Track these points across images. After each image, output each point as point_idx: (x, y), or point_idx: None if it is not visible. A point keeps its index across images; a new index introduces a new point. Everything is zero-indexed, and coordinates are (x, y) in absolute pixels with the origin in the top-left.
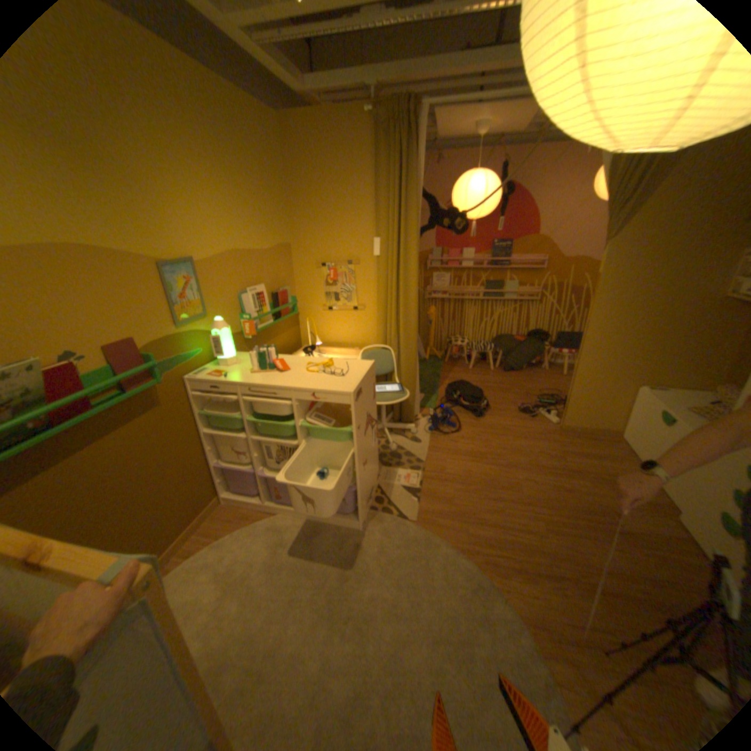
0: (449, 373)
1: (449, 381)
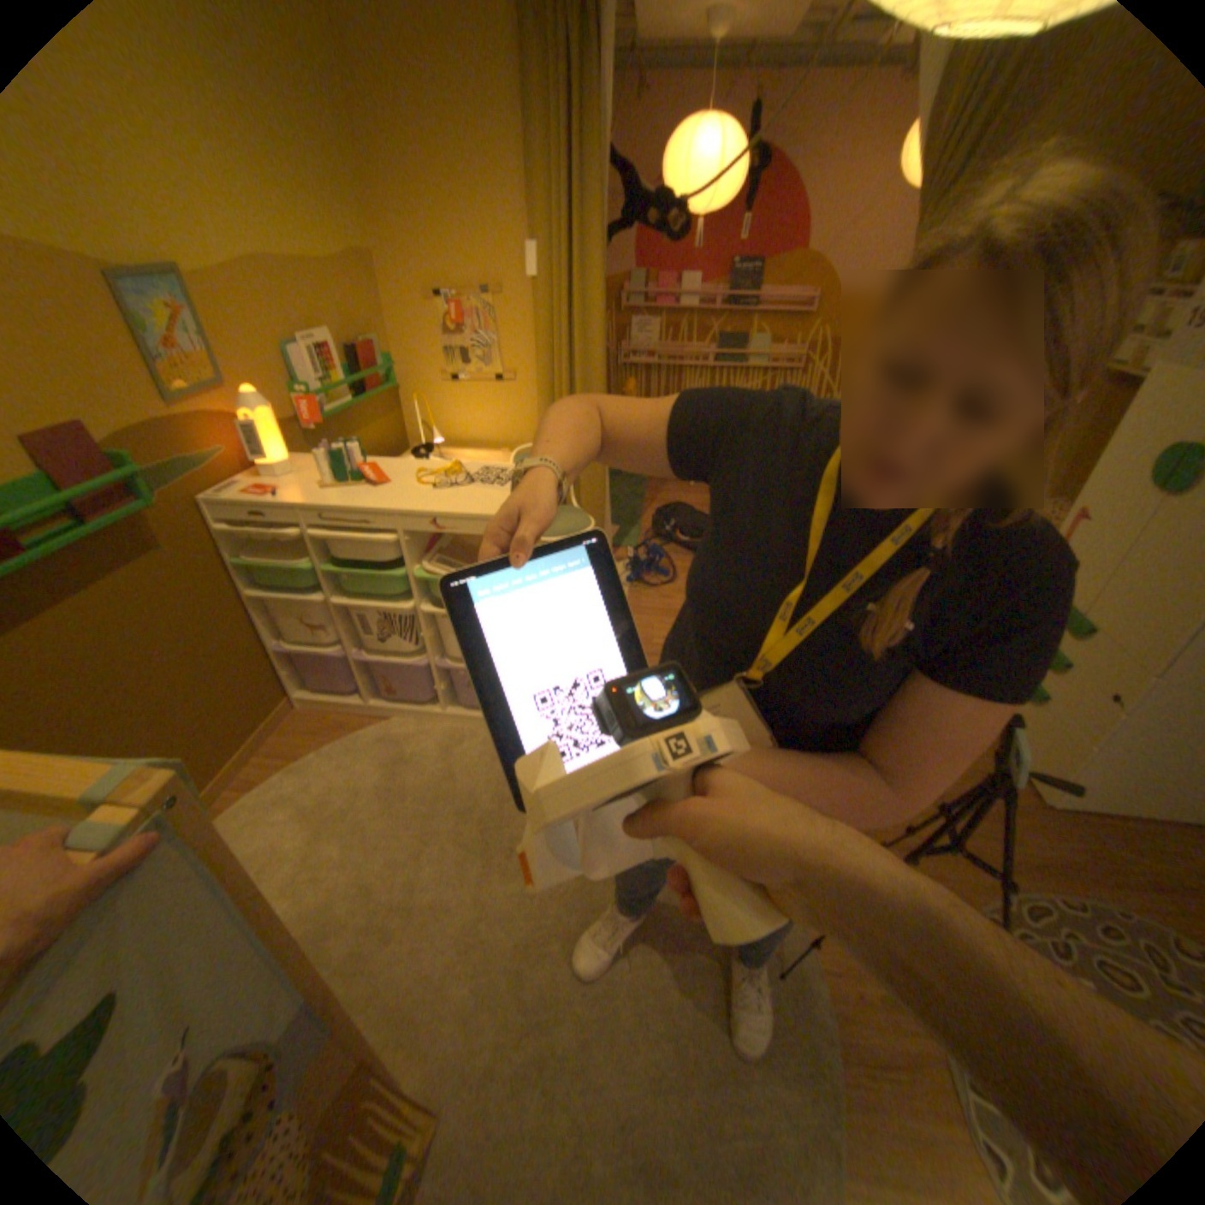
0: (658, 492)
1: (658, 506)
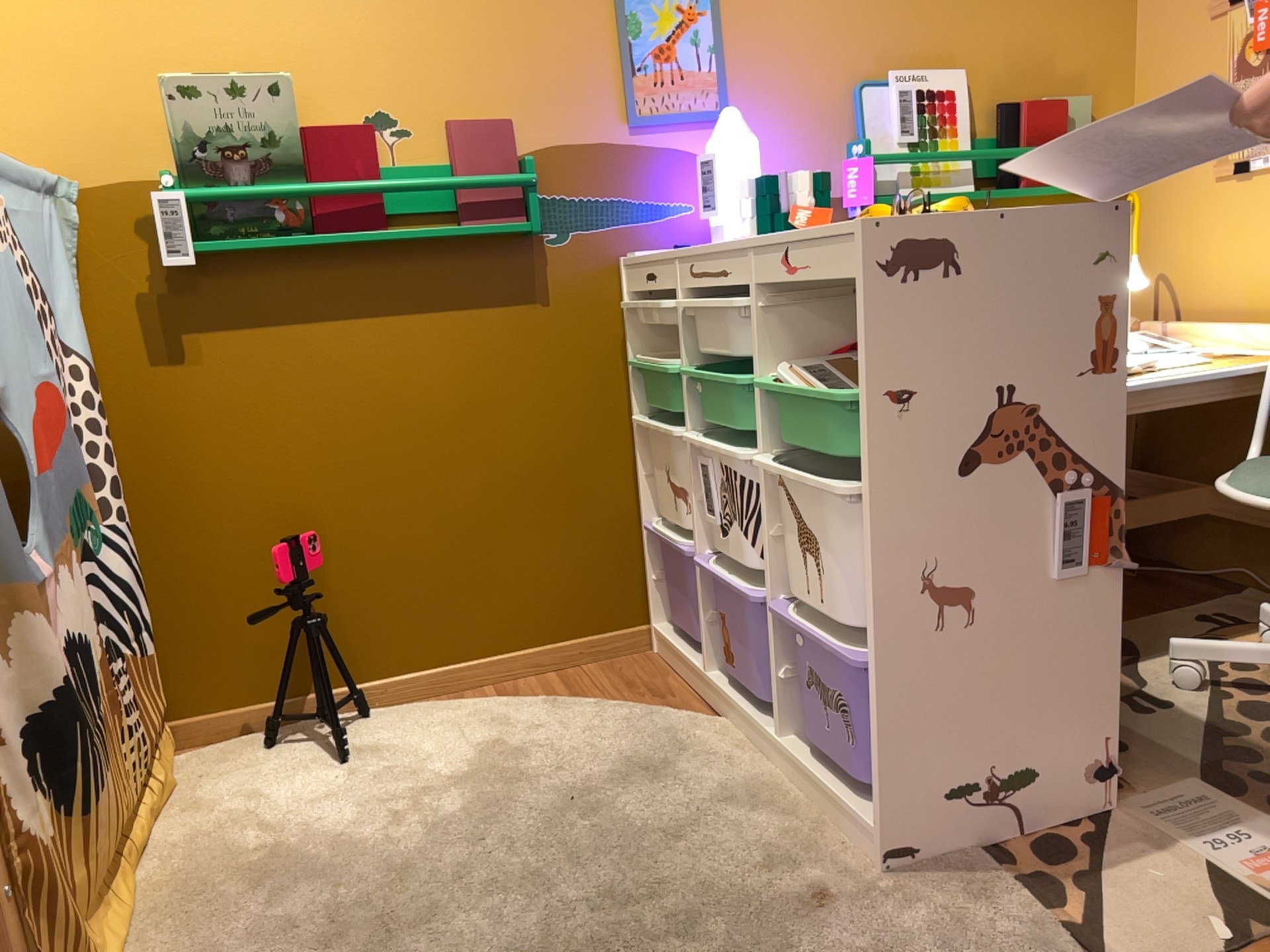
0: None
1: None
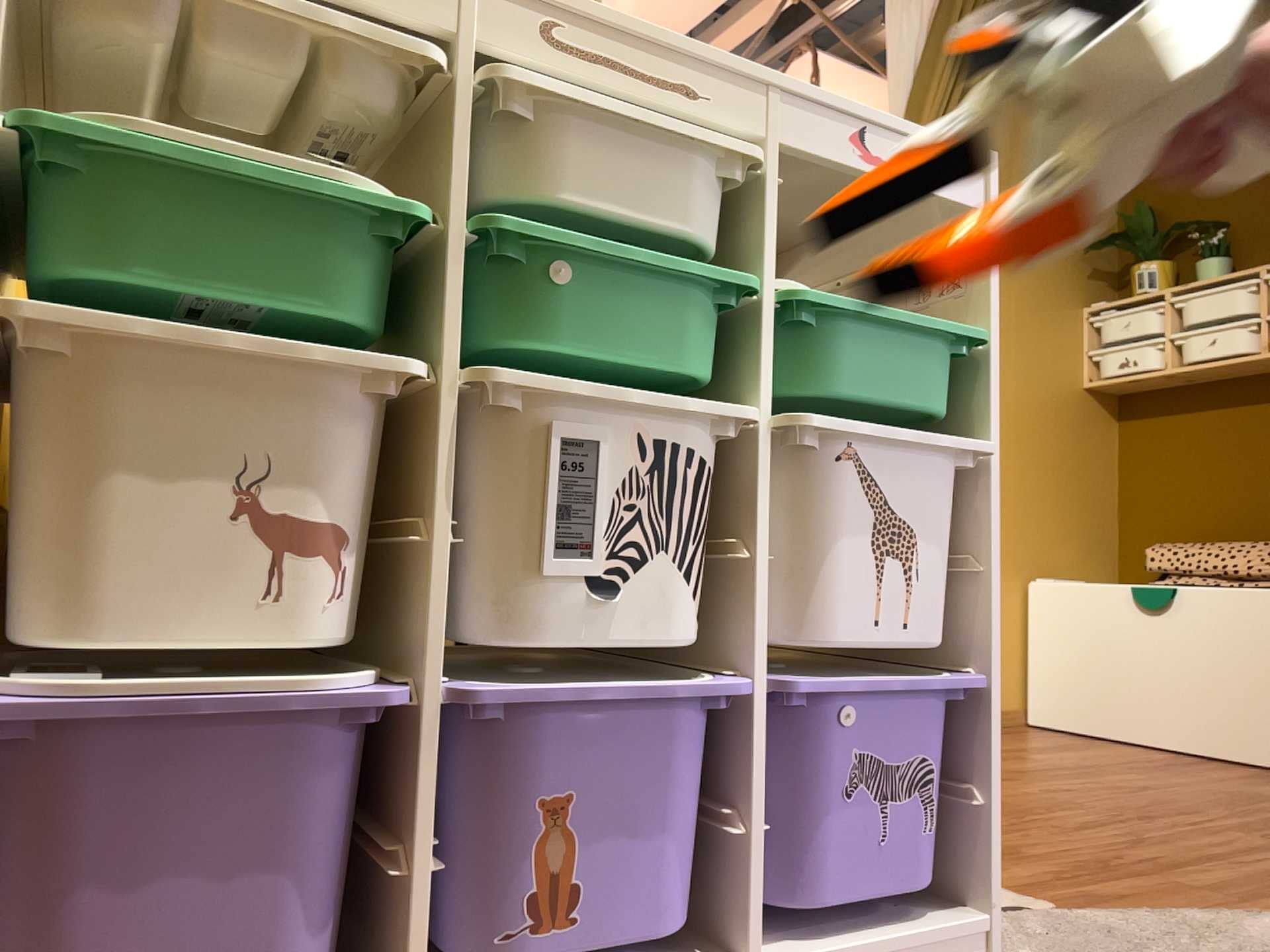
0: None
1: None
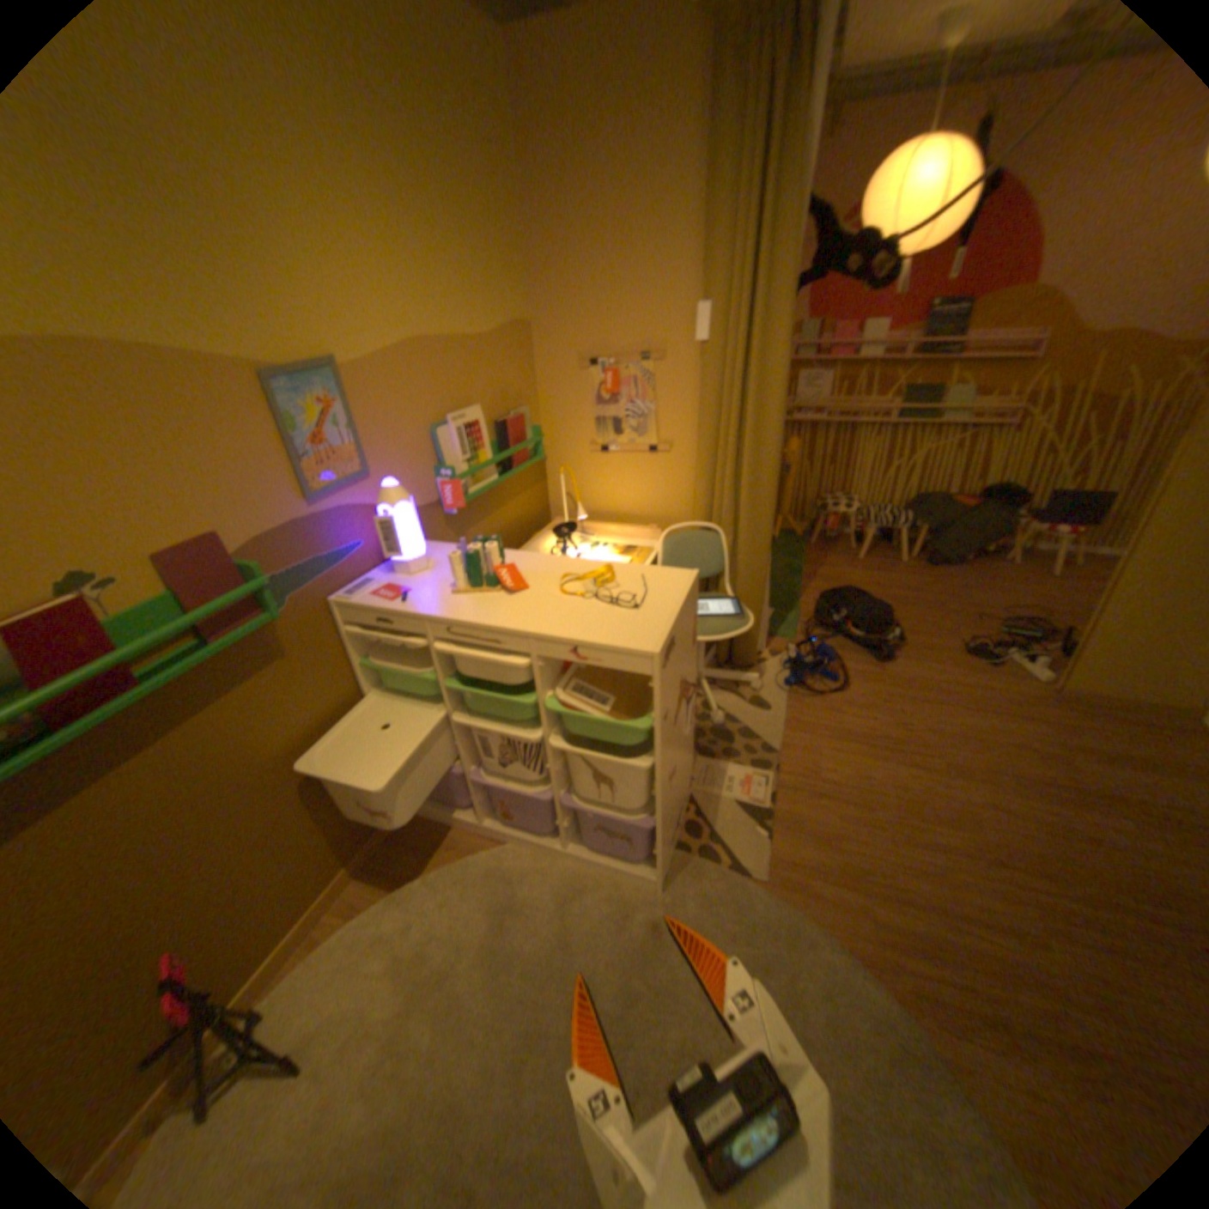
0: (819, 565)
1: (821, 582)
